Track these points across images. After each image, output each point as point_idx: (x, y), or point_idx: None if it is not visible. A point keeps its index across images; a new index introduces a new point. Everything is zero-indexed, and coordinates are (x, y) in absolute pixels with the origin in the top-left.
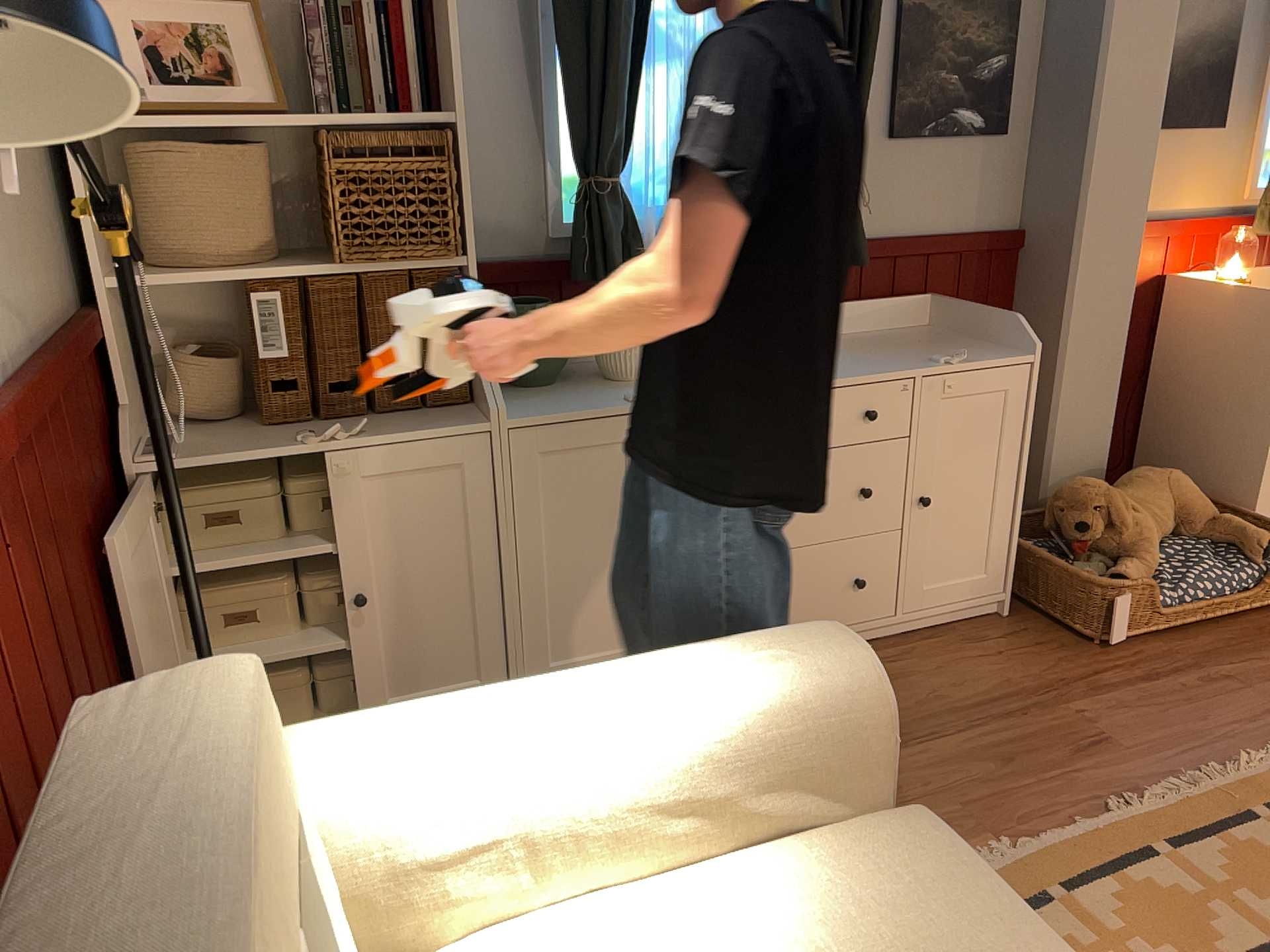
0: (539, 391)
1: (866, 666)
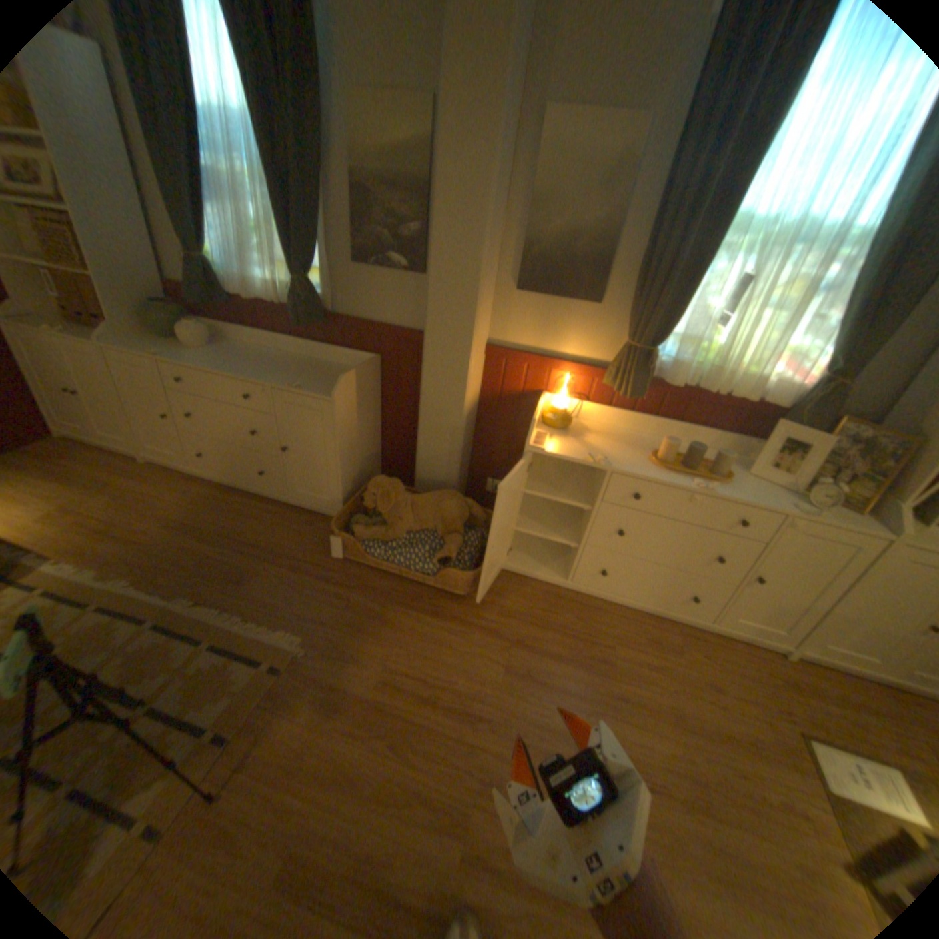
0: (153, 341)
1: None
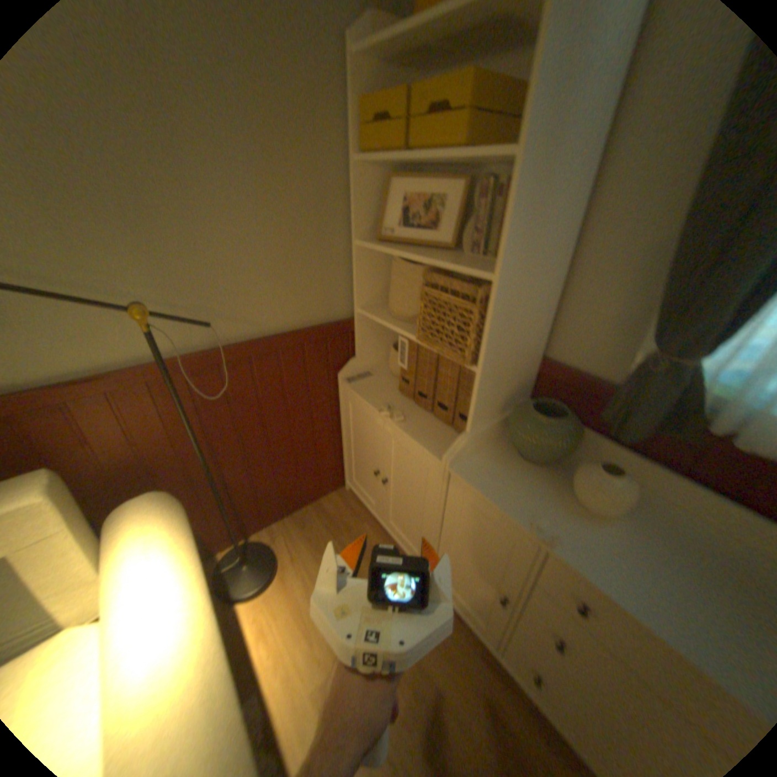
0: (521, 465)
1: None
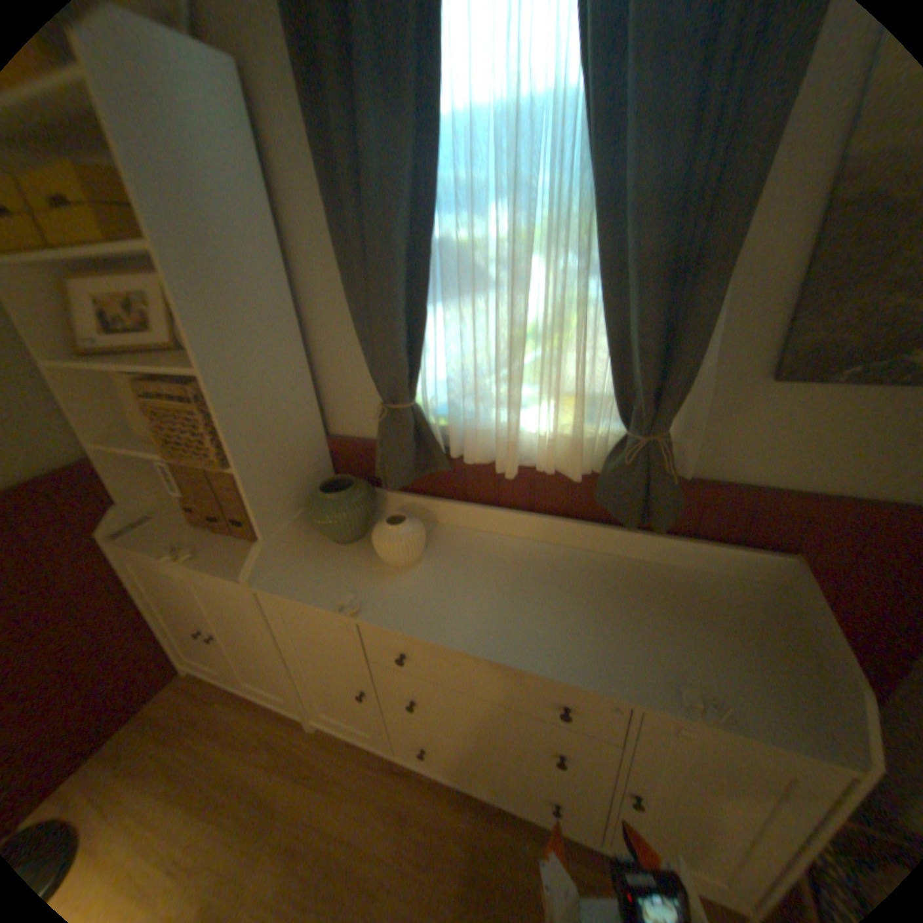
0: (330, 550)
1: None
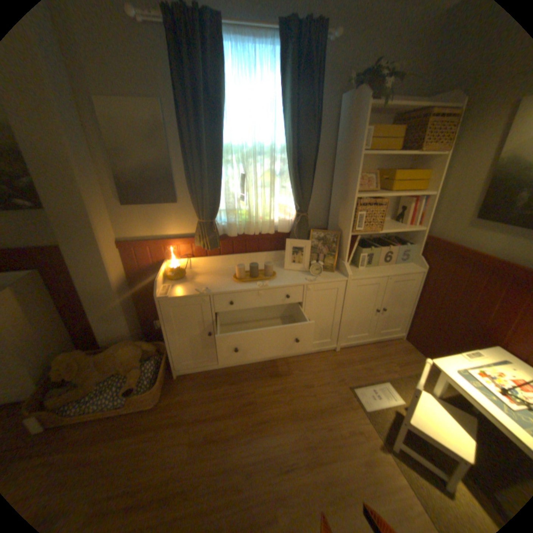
0: None
1: None
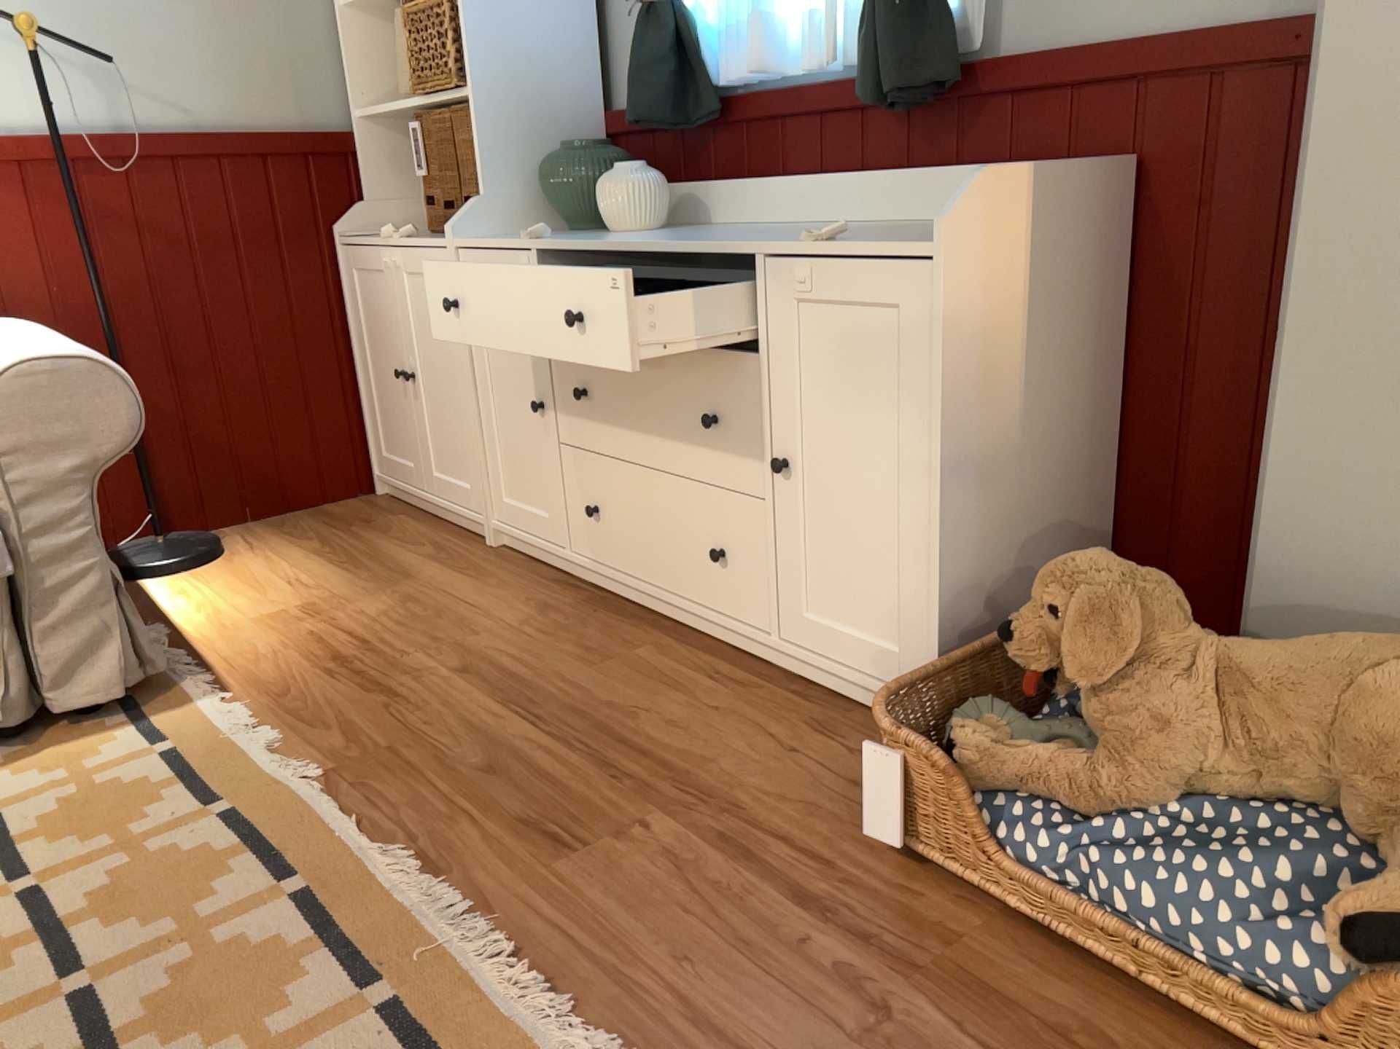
0: (555, 234)
1: (9, 369)
